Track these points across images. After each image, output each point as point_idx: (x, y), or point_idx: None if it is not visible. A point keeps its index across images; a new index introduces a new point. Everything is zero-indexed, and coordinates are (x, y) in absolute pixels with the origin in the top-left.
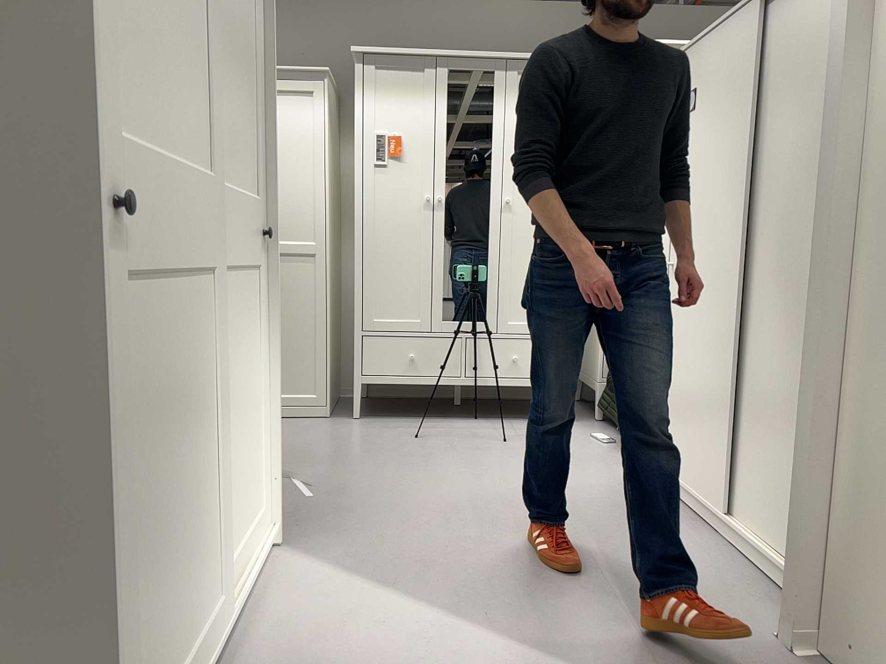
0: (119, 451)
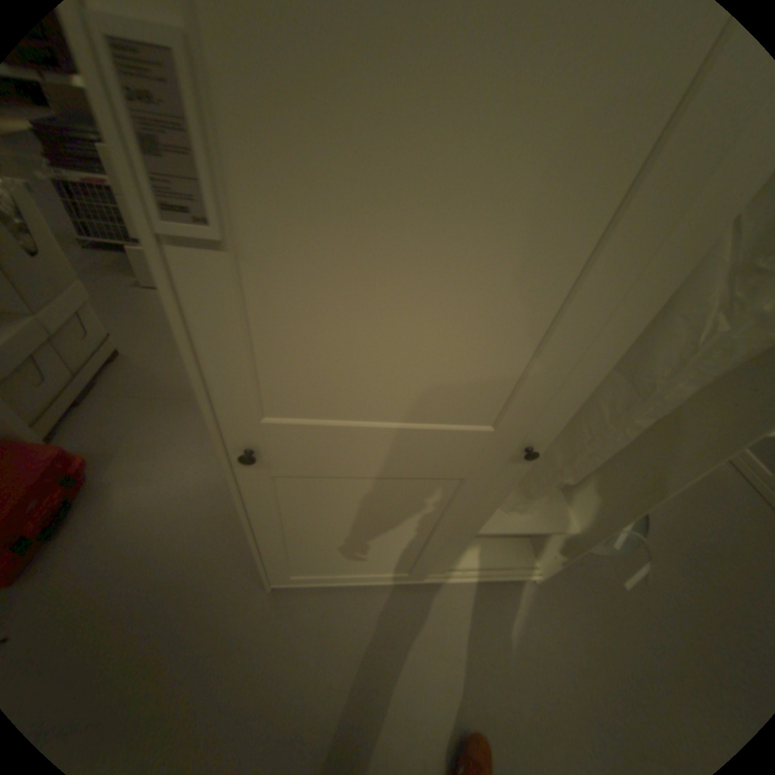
0: (282, 521)
